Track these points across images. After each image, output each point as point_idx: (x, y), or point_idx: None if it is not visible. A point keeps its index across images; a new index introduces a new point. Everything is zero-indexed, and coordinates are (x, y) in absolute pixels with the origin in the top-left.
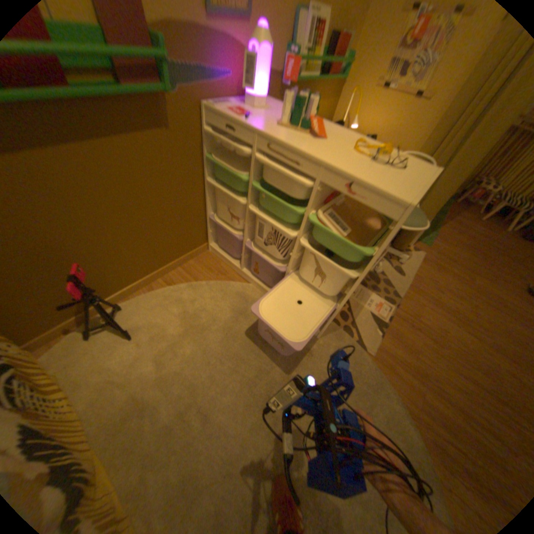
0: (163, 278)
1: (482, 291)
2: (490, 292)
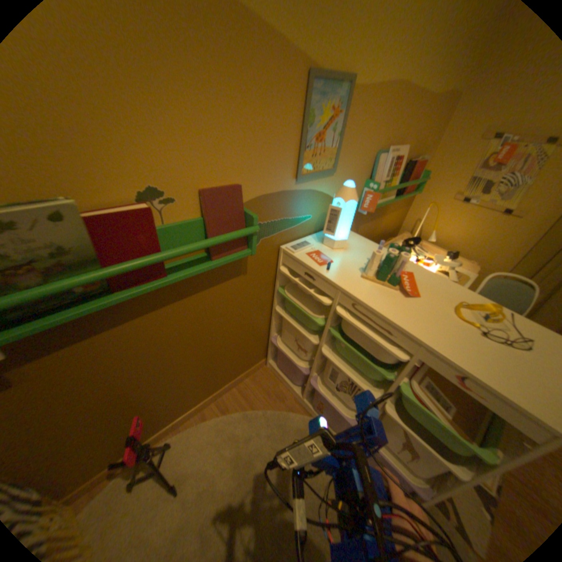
0: (216, 403)
1: None
2: None
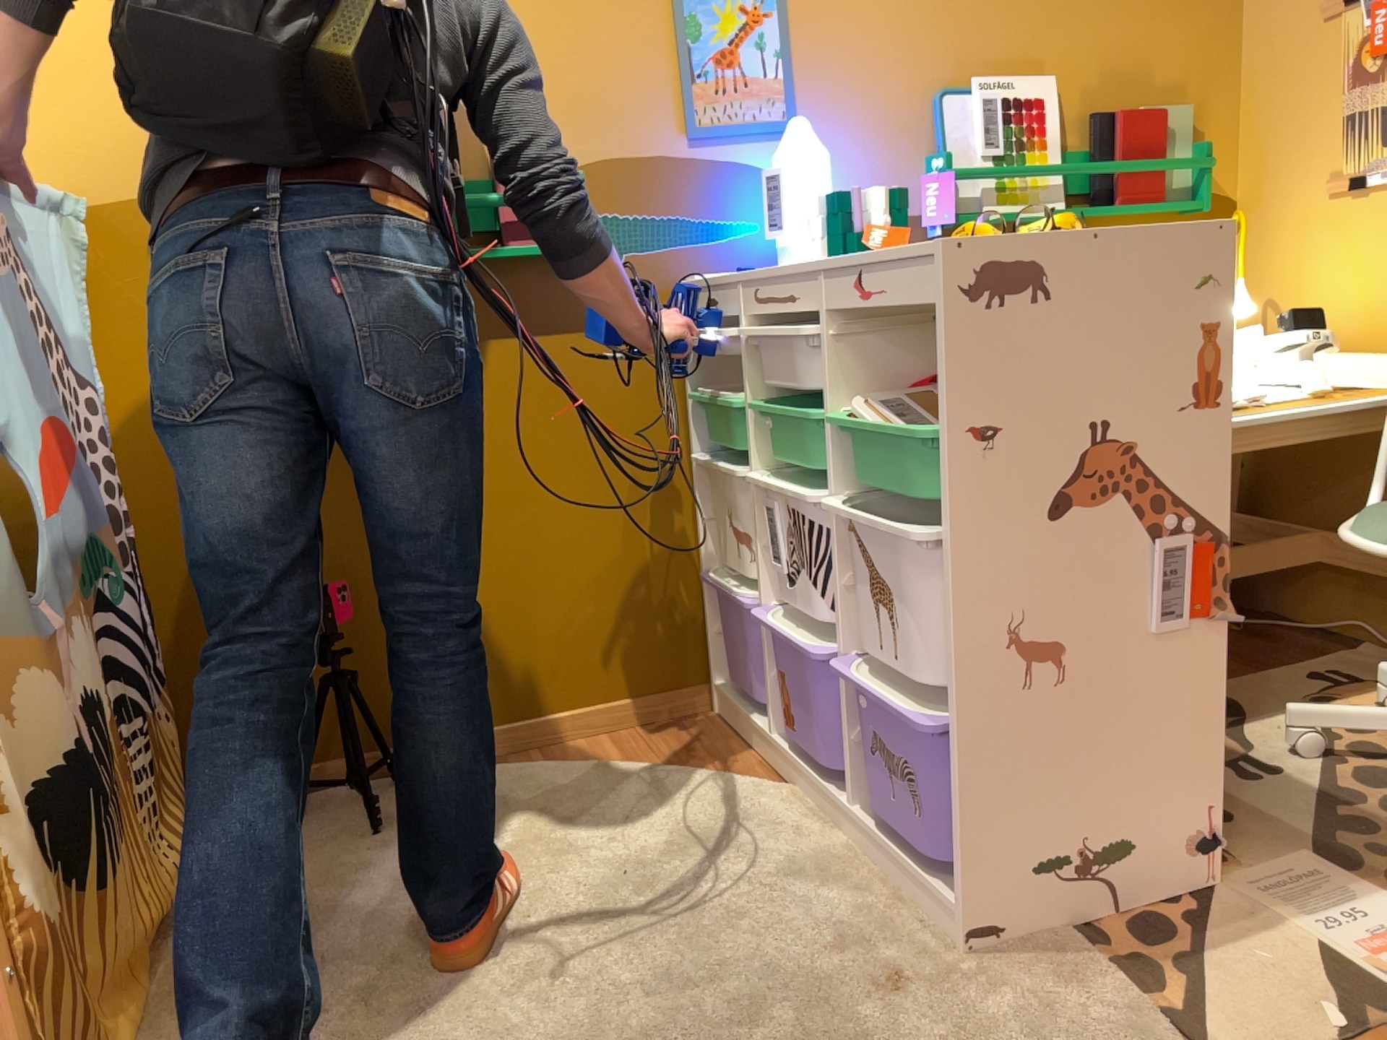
0: (541, 745)
1: None
2: None
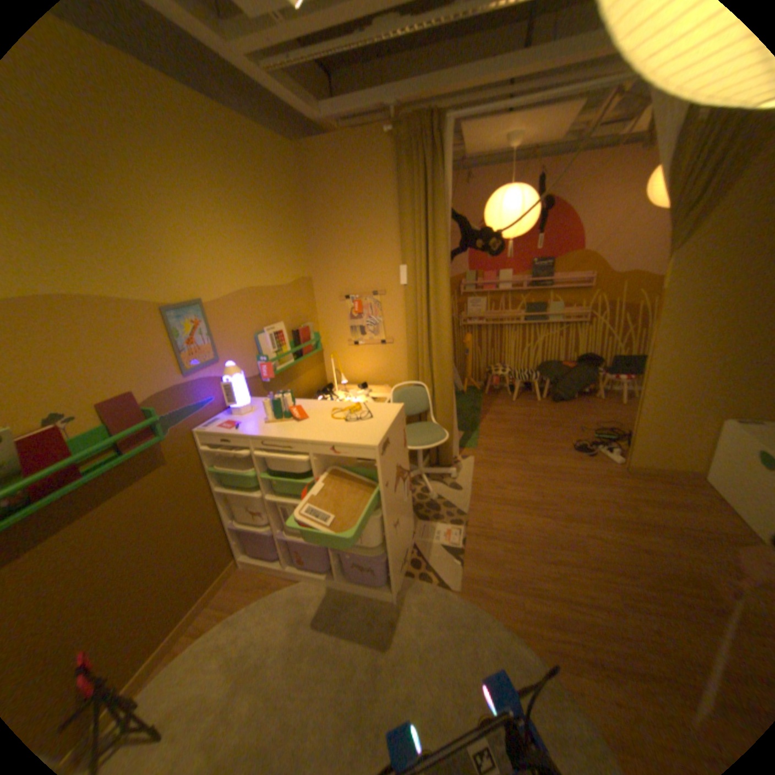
0: (185, 633)
1: (537, 468)
2: (544, 466)
